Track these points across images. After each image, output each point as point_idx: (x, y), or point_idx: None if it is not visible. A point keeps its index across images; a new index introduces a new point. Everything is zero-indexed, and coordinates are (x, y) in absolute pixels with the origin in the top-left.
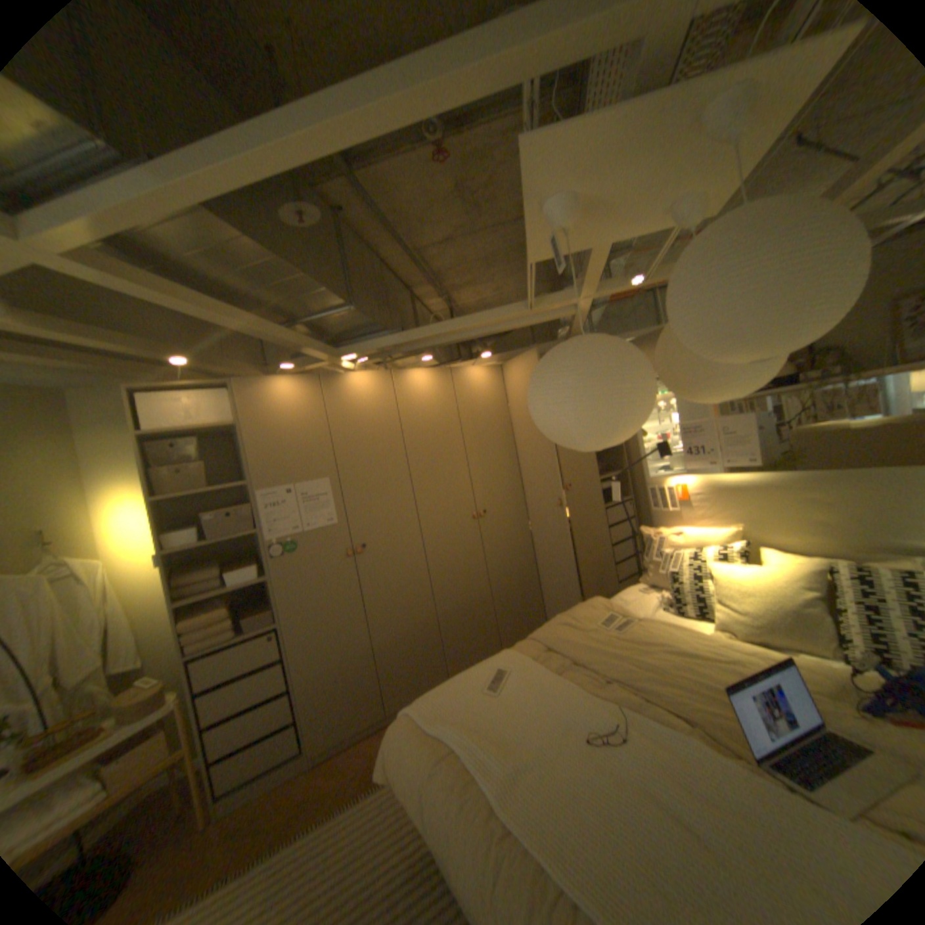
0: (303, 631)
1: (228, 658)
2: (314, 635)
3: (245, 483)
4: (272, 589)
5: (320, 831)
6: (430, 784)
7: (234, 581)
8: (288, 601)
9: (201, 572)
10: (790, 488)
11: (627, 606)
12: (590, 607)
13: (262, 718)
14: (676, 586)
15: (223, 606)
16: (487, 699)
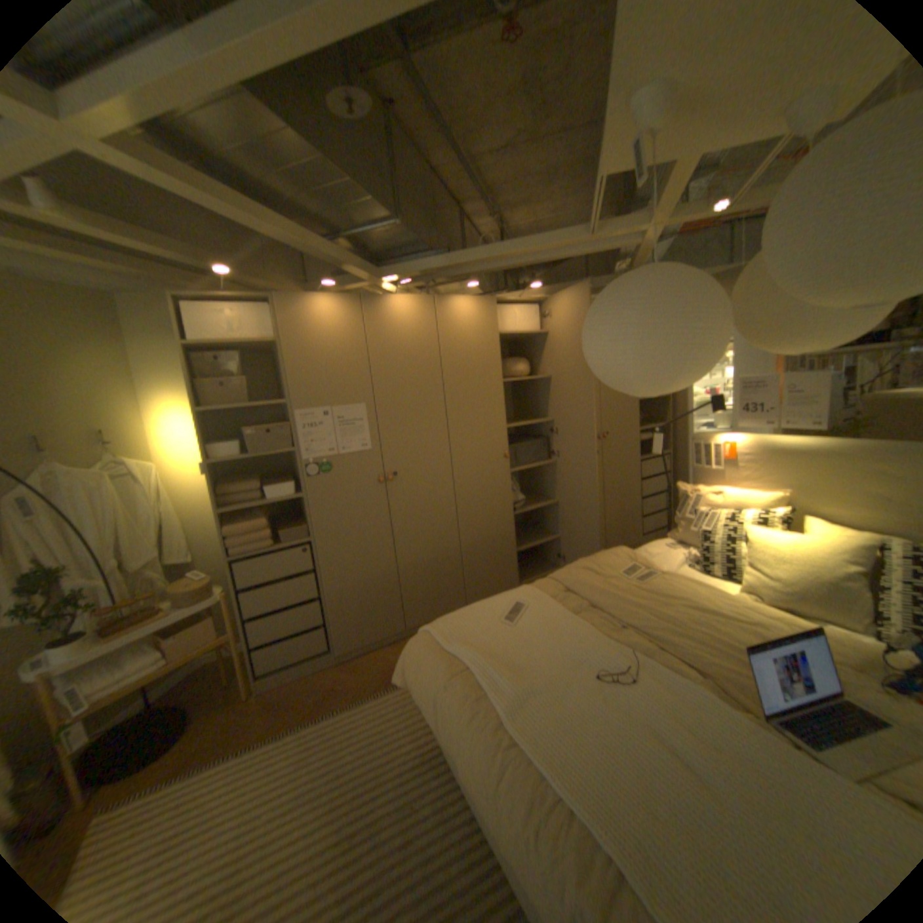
0: (335, 546)
1: (267, 562)
2: (345, 551)
3: (284, 401)
4: (307, 505)
5: (343, 715)
6: (445, 693)
7: (273, 494)
8: (322, 518)
9: (243, 482)
10: (854, 457)
11: (651, 558)
12: (613, 555)
13: (296, 617)
14: (706, 544)
15: (263, 515)
16: (503, 627)
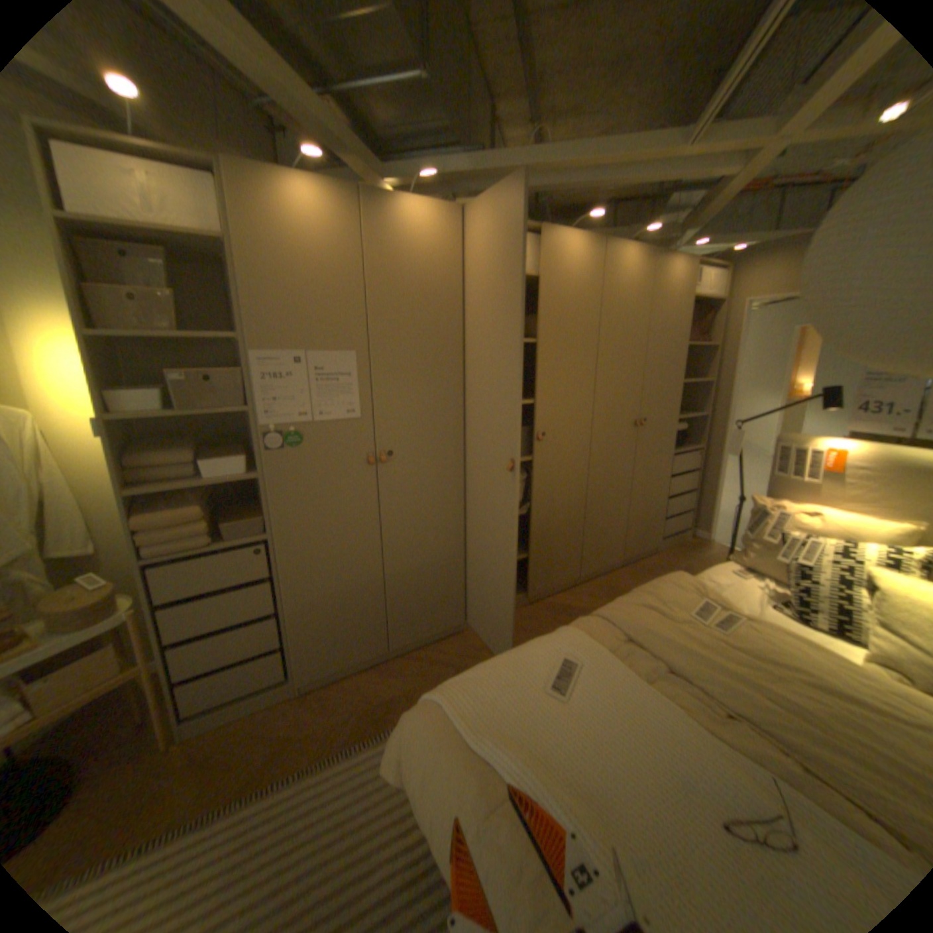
0: (302, 546)
1: (202, 567)
2: (316, 553)
3: (235, 336)
4: (265, 489)
5: (303, 783)
6: (479, 841)
7: (213, 471)
8: (286, 509)
9: (168, 452)
10: None
11: (721, 591)
12: (675, 584)
13: (243, 639)
14: (806, 584)
15: (199, 499)
16: (552, 703)
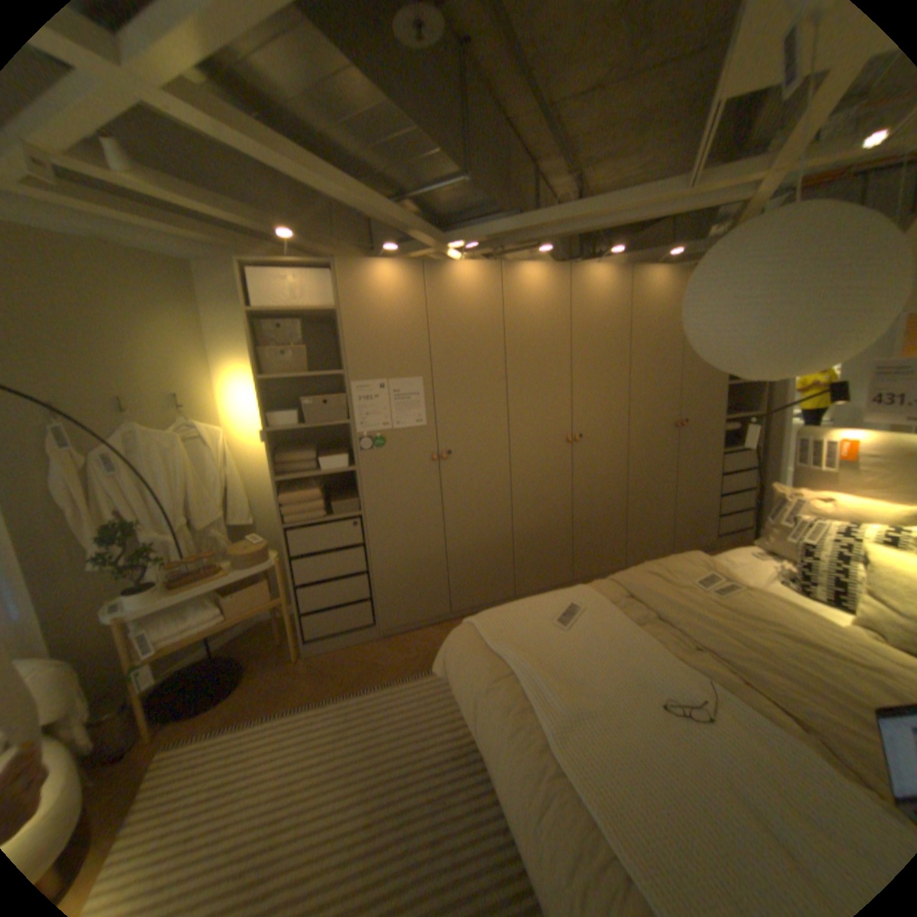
0: (385, 522)
1: (319, 532)
2: (394, 528)
3: (341, 373)
4: (360, 479)
5: (384, 692)
6: (487, 697)
7: (327, 465)
8: (373, 493)
9: (299, 452)
10: None
11: (734, 568)
12: (687, 560)
13: (344, 588)
14: (809, 560)
15: (317, 486)
16: (555, 631)
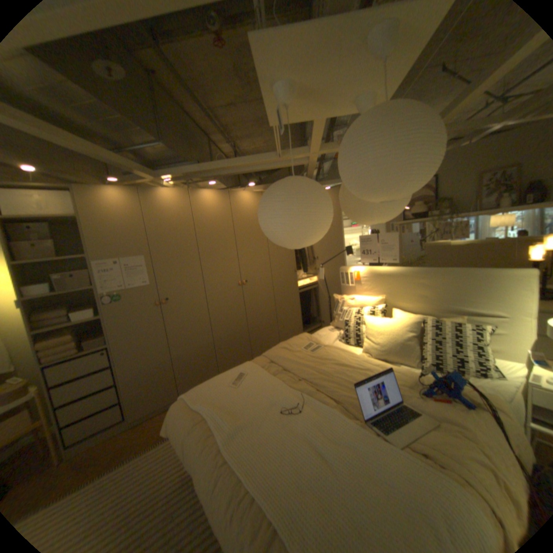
0: (125, 349)
1: (73, 366)
2: (133, 352)
3: (83, 256)
4: (103, 324)
5: (131, 463)
6: (188, 437)
7: (76, 318)
8: (115, 332)
9: (53, 312)
10: (410, 276)
11: (320, 338)
12: (299, 338)
13: (97, 401)
14: (346, 328)
15: (70, 334)
16: (230, 390)
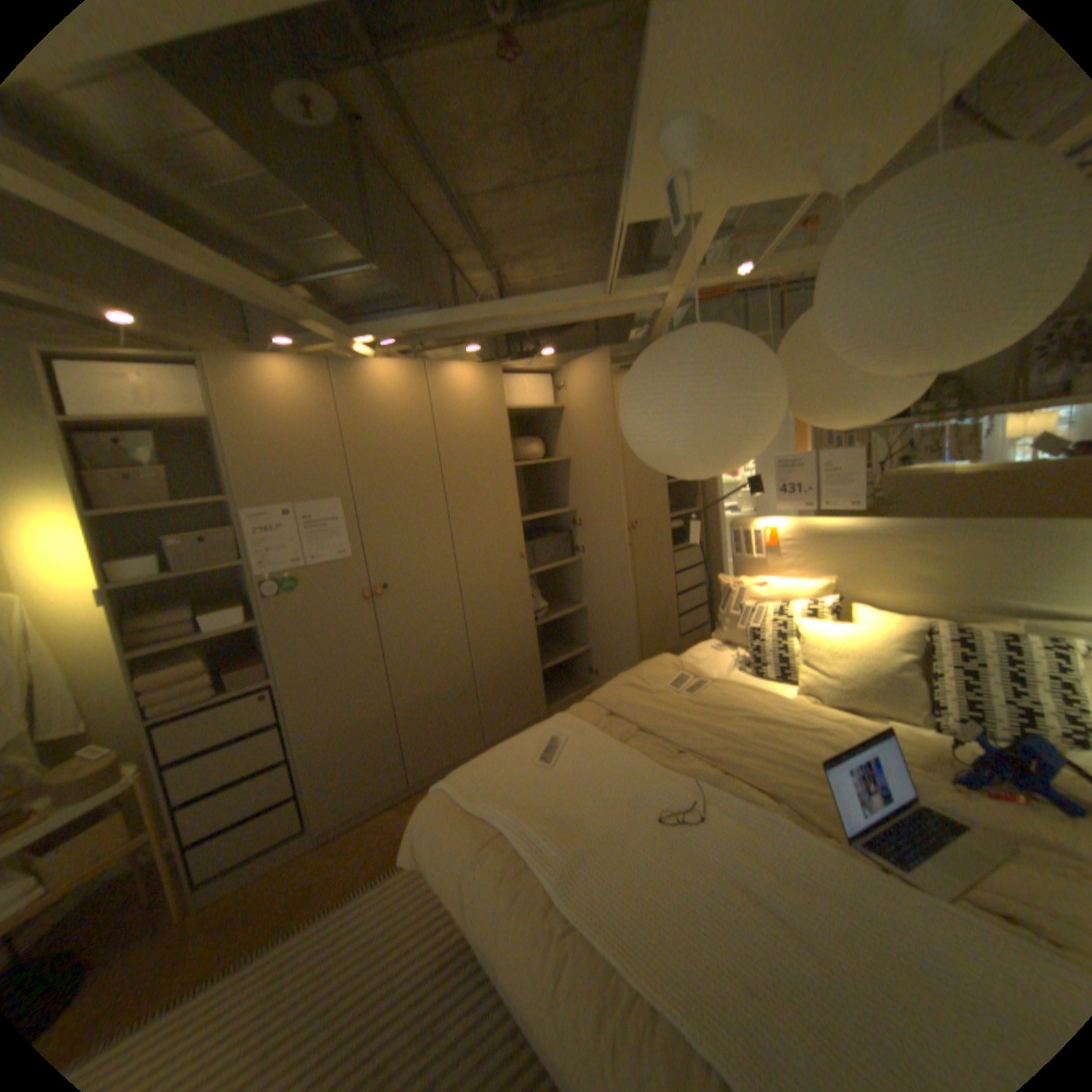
0: (306, 688)
1: (206, 721)
2: (320, 693)
3: (224, 499)
4: (264, 636)
5: (329, 919)
6: (472, 871)
7: (212, 626)
8: (286, 652)
9: (165, 613)
10: (895, 538)
11: (698, 664)
12: (657, 665)
13: (253, 792)
14: (756, 643)
15: (198, 657)
16: (539, 772)
